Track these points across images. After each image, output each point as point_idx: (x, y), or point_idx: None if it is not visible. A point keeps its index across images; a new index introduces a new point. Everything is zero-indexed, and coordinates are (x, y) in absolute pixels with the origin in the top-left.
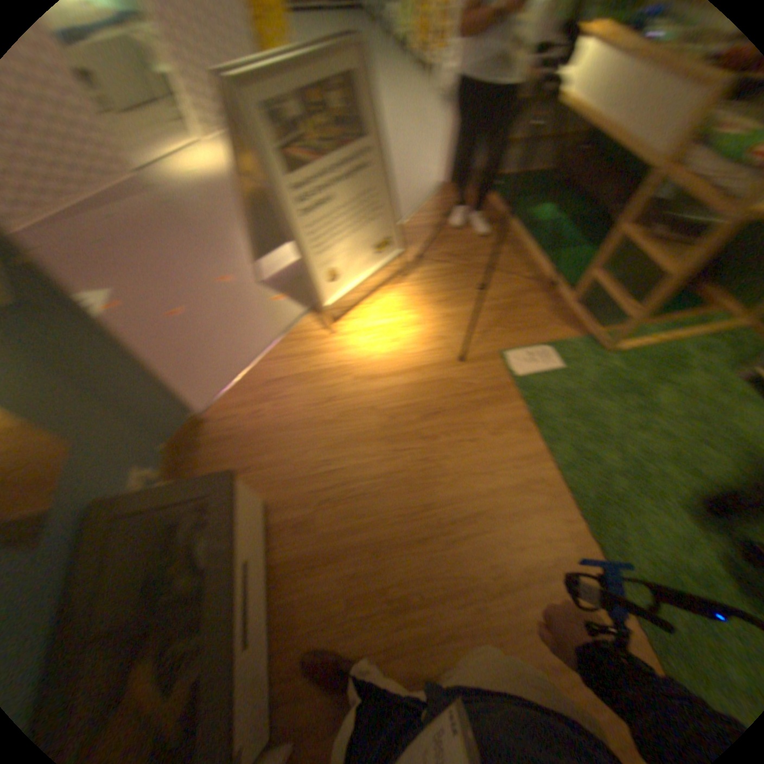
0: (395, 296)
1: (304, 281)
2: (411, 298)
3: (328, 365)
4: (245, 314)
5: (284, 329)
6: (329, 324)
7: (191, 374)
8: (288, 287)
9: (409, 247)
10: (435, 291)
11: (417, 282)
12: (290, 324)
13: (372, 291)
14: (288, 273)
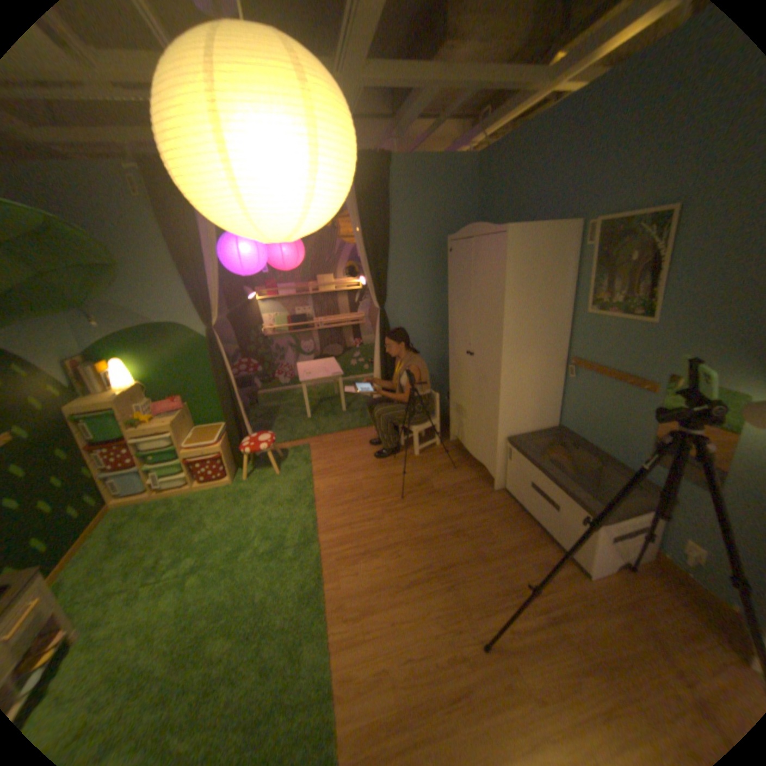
0: None
1: None
2: None
3: None
4: None
5: None
6: None
7: None
8: None
9: None
10: None
11: None
12: None
13: None
14: None
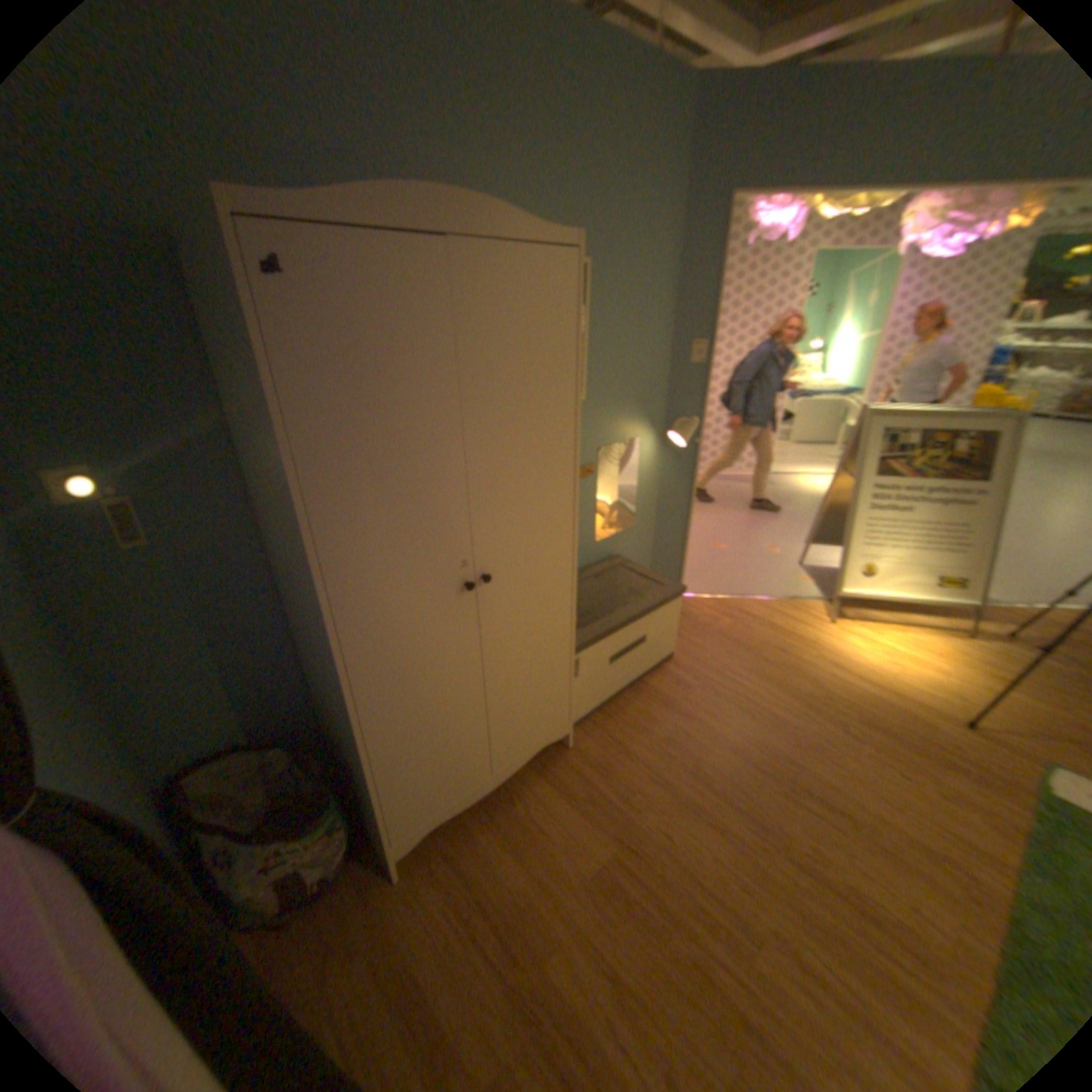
0: (934, 641)
1: (838, 582)
2: (956, 654)
3: (801, 634)
4: (763, 572)
5: (785, 596)
6: (832, 616)
7: (692, 576)
8: (819, 578)
9: (1005, 624)
10: (1001, 668)
11: (980, 649)
12: (794, 596)
13: (909, 625)
14: (828, 571)
